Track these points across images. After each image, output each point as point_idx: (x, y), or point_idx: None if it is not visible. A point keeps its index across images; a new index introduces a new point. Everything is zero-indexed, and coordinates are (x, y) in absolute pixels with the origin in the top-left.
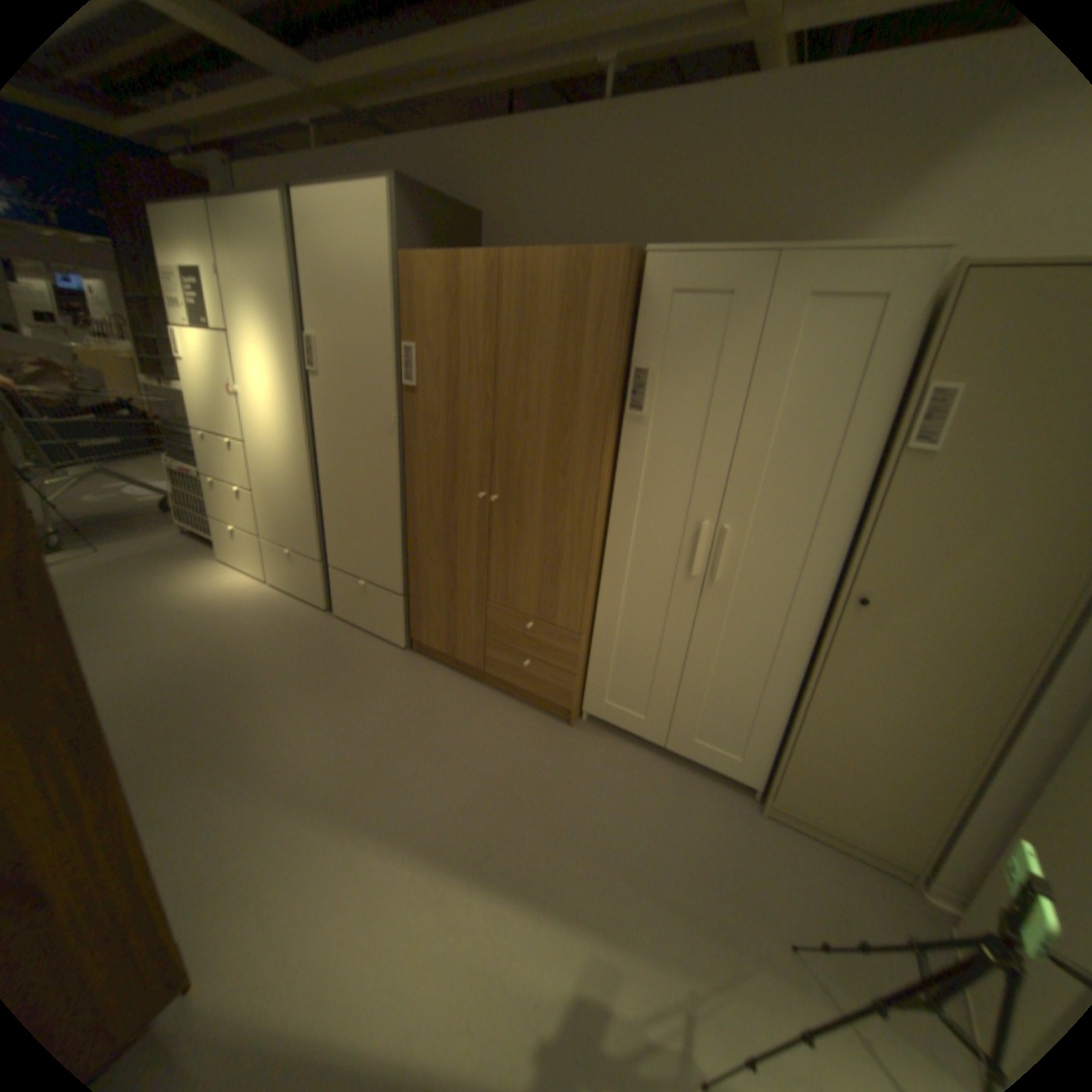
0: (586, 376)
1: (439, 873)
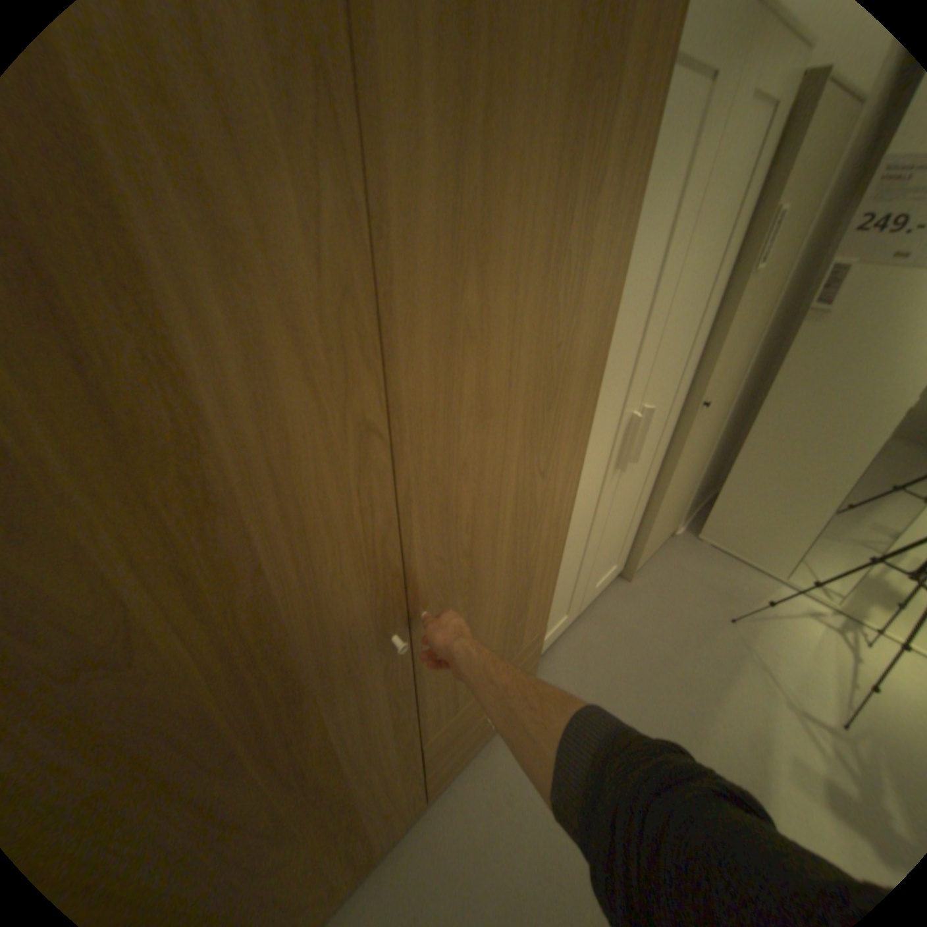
0: (596, 266)
1: None
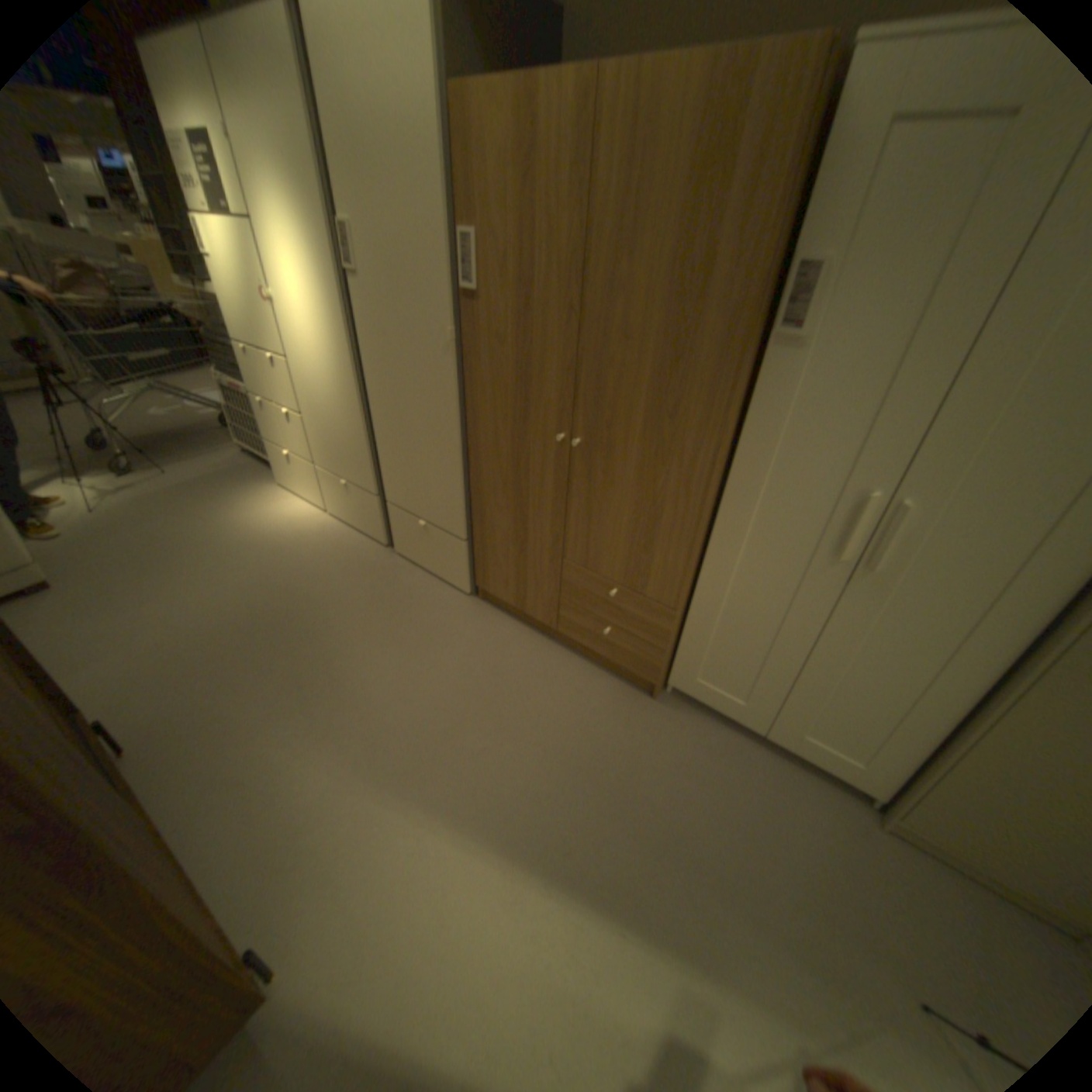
0: (721, 275)
1: (514, 871)
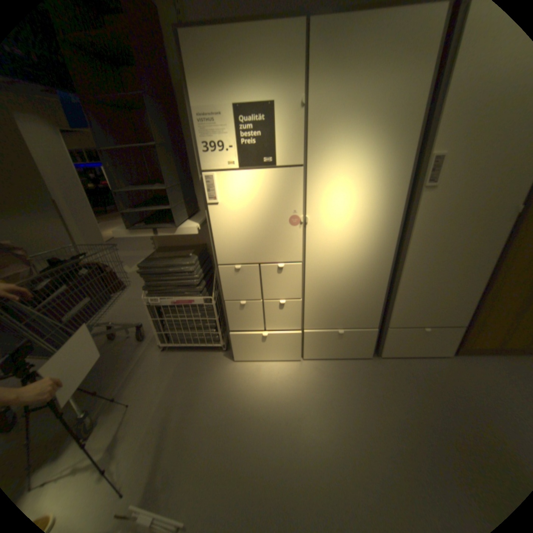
0: None
1: None
